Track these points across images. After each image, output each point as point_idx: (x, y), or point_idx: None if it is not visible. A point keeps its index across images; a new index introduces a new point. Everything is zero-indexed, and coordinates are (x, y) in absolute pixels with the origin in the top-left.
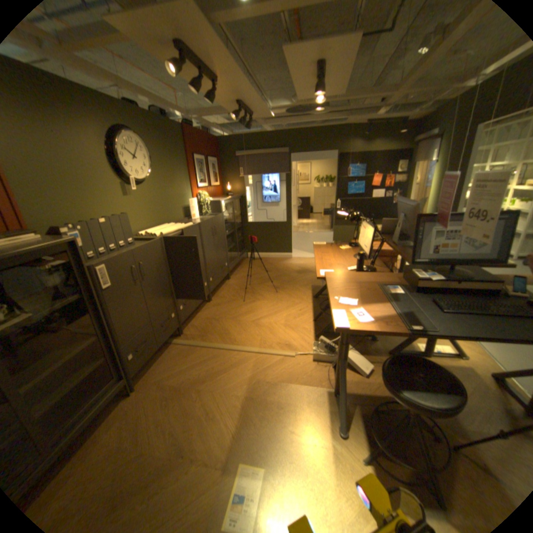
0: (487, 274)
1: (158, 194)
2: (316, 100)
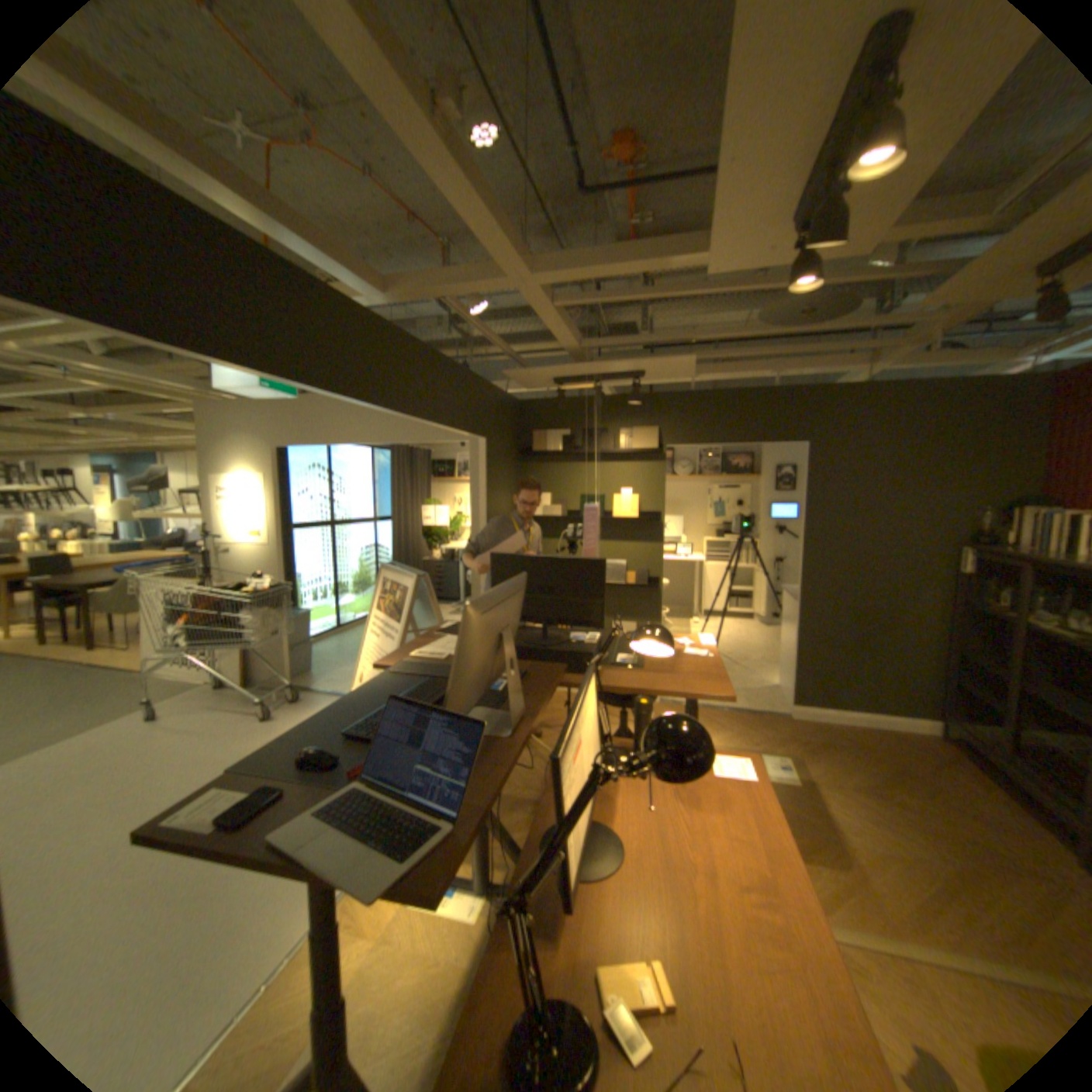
0: None
1: None
2: None
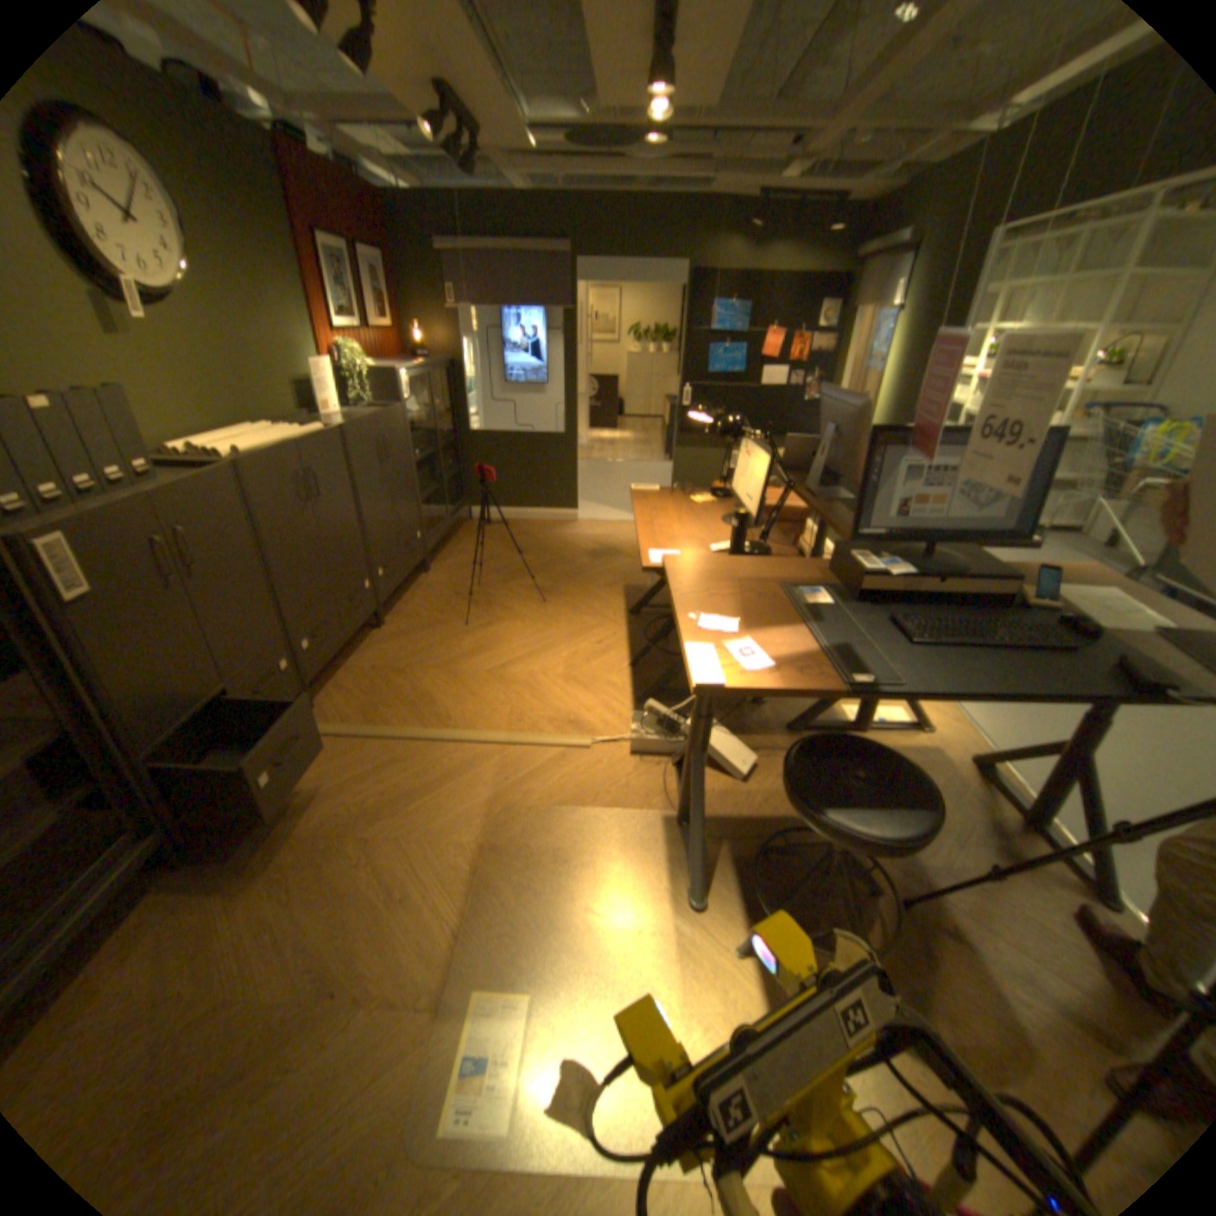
0: (994, 562)
1: (216, 338)
2: (643, 120)
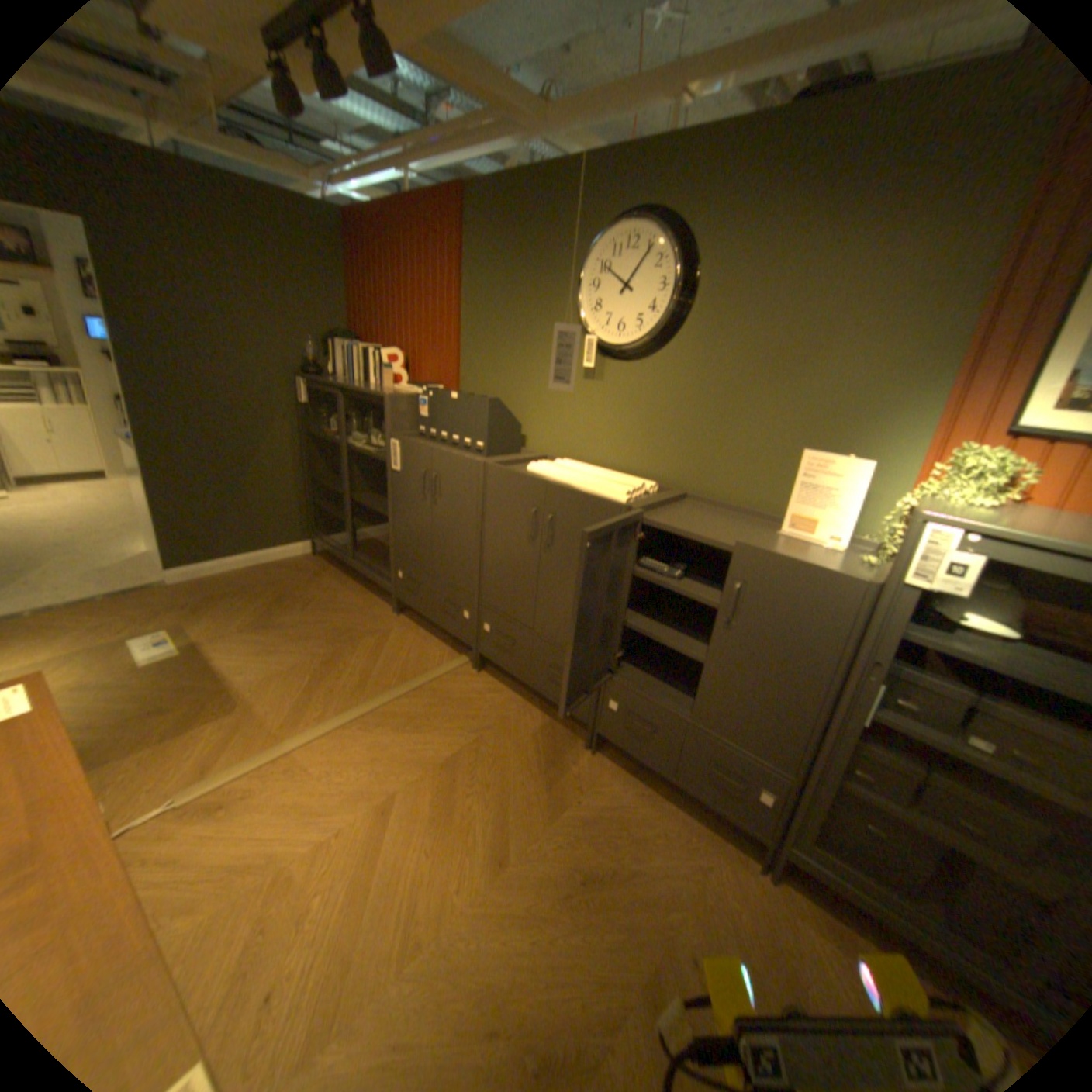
0: None
1: (688, 398)
2: None
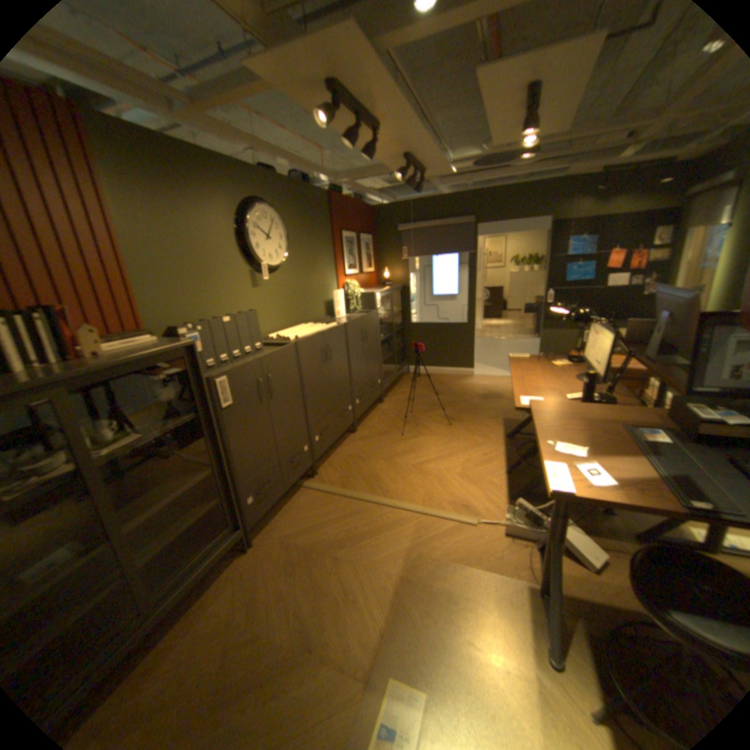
0: None
1: (293, 285)
2: (520, 145)
